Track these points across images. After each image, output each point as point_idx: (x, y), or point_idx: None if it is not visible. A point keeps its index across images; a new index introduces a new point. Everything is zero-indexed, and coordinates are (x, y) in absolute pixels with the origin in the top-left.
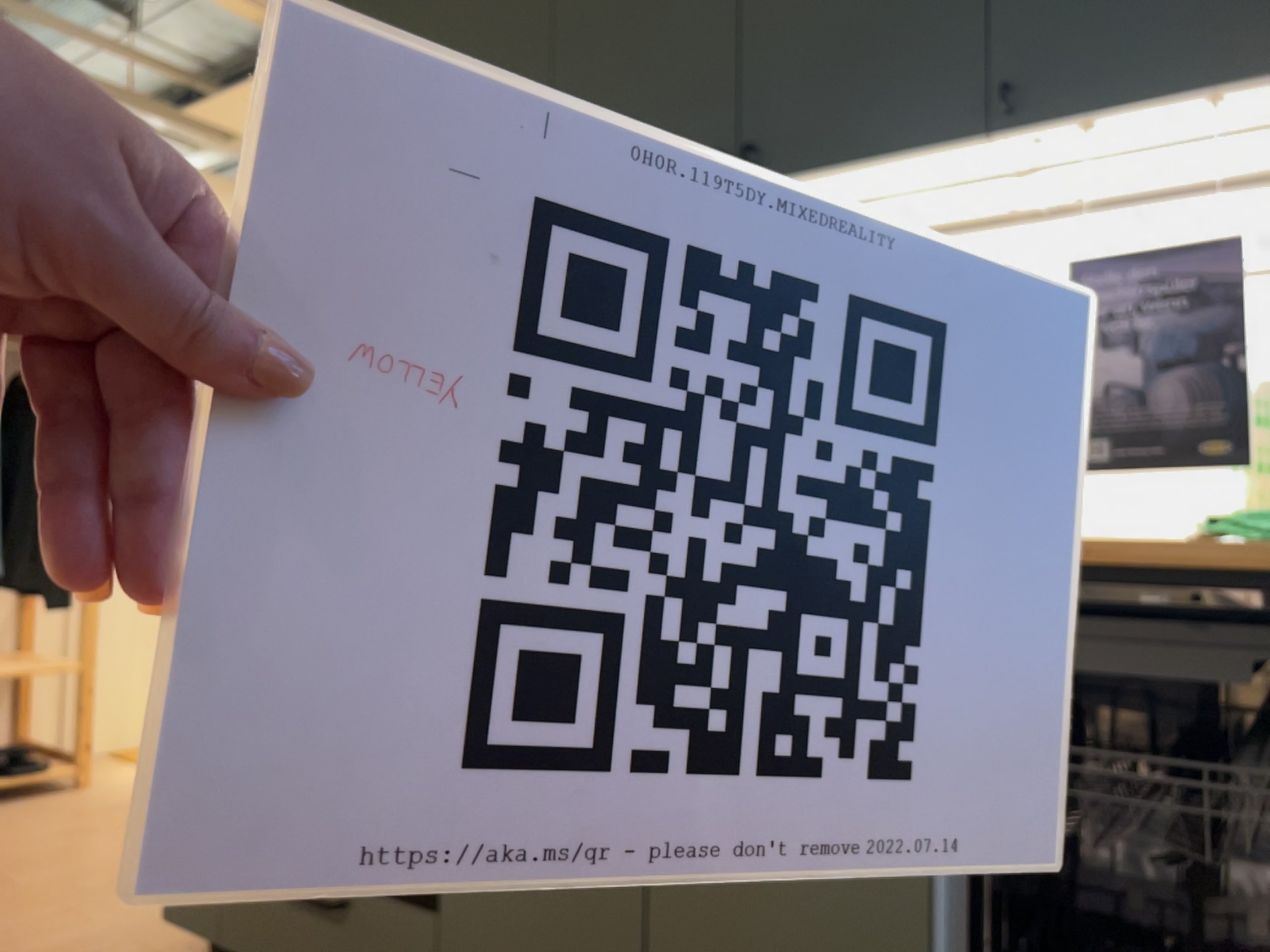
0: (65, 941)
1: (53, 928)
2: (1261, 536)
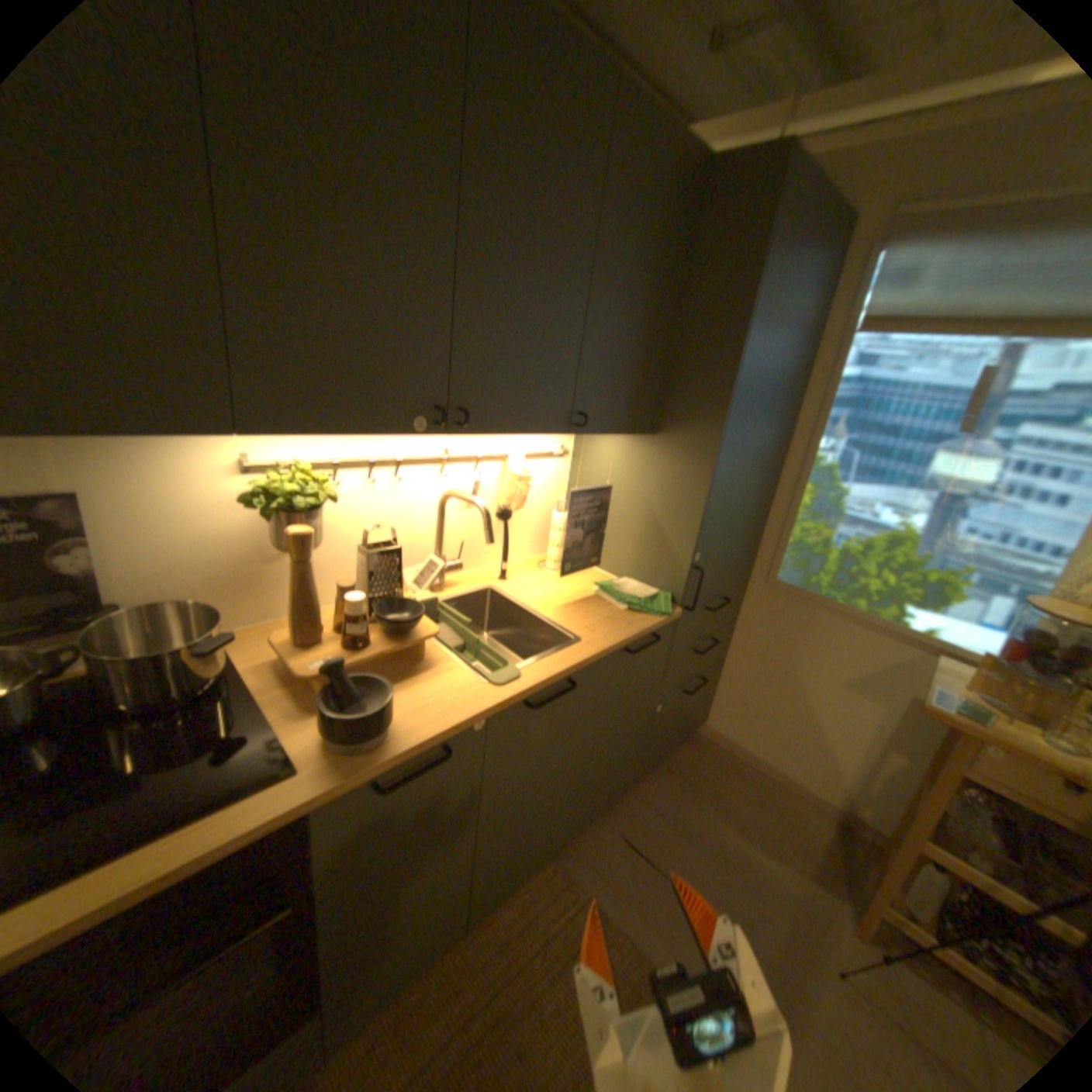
0: None
1: None
2: (651, 613)
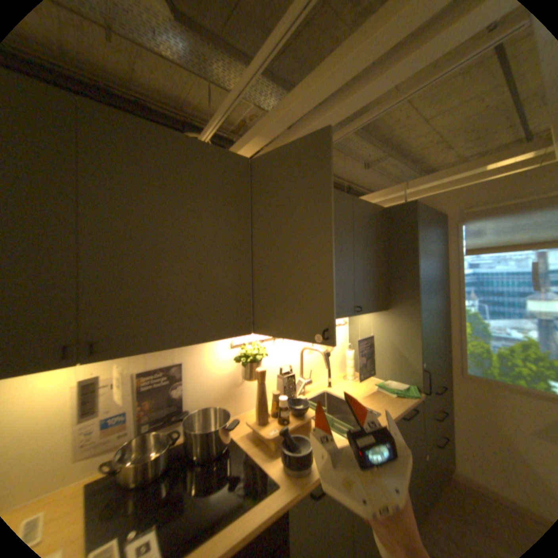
0: None
1: None
2: (410, 397)
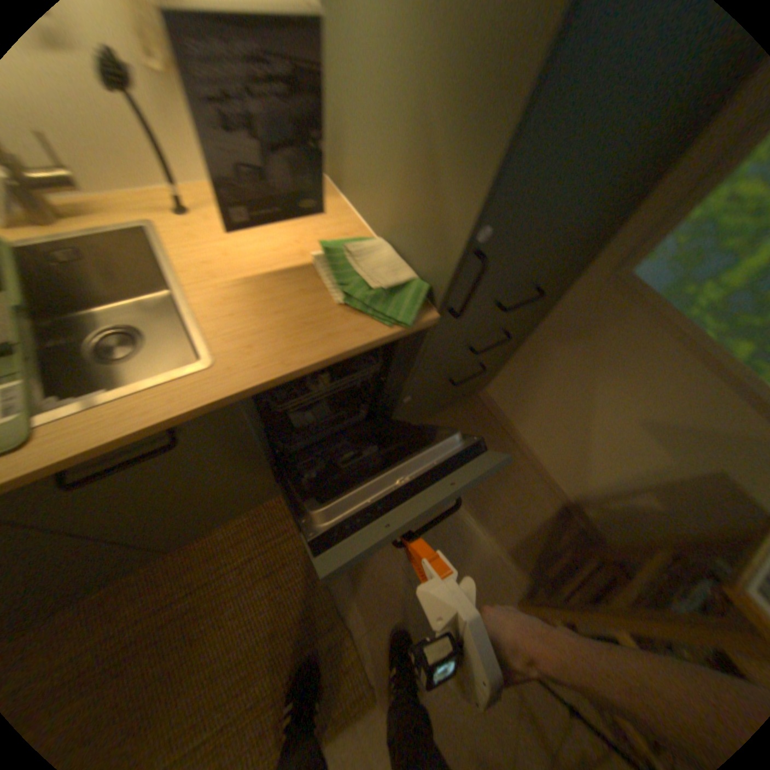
0: None
1: None
2: (382, 318)
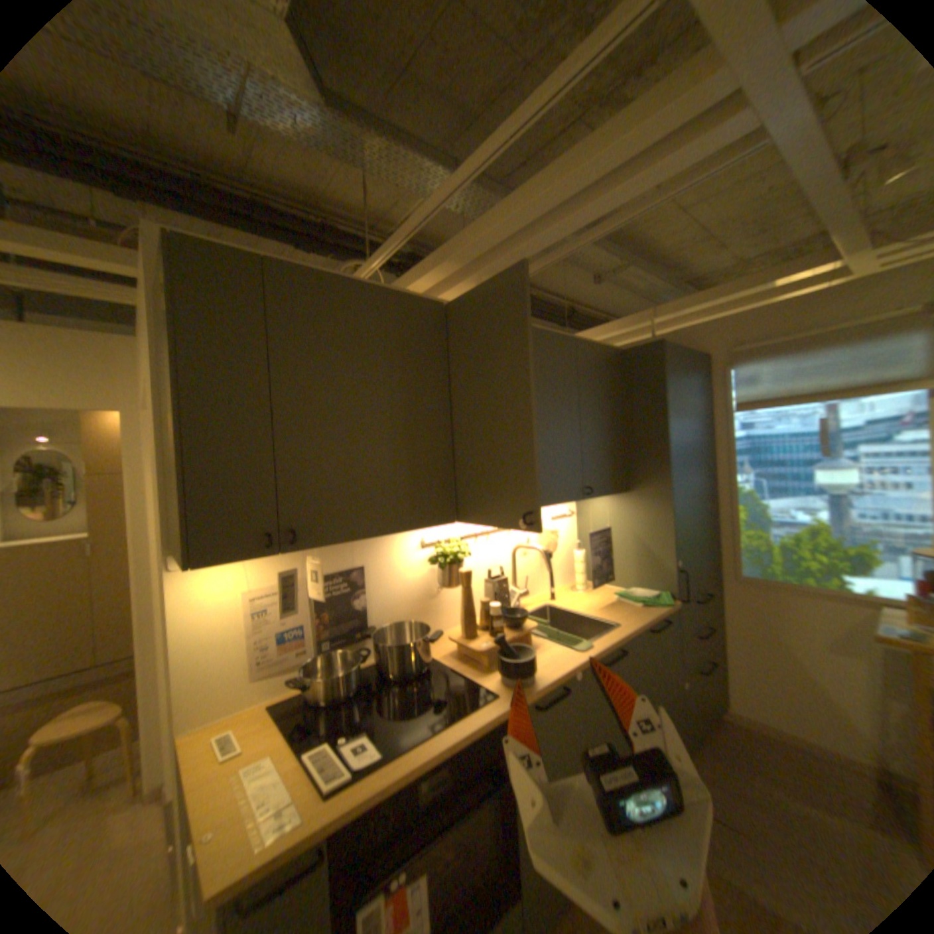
0: None
1: None
2: (660, 606)
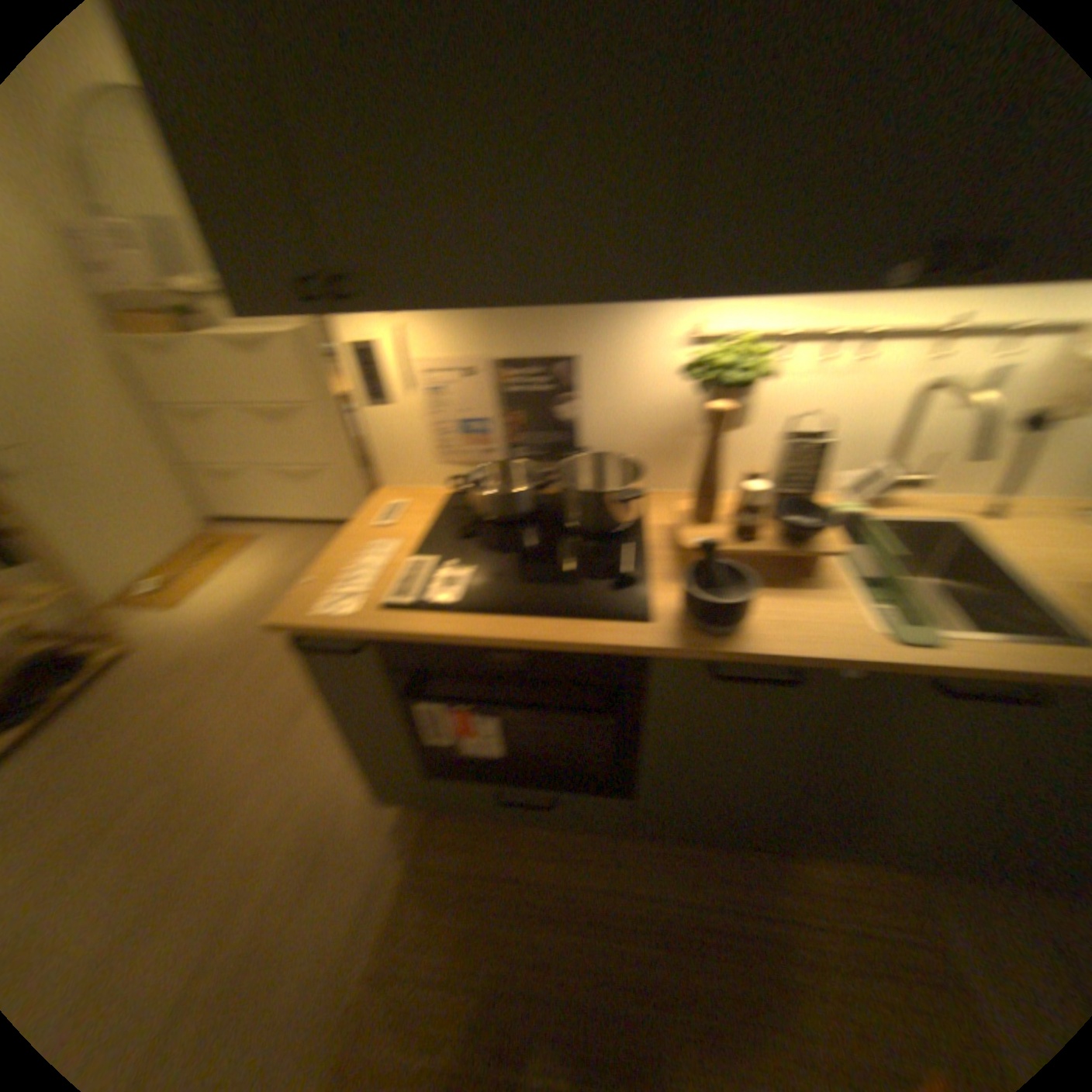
0: (300, 815)
1: (278, 806)
2: None
